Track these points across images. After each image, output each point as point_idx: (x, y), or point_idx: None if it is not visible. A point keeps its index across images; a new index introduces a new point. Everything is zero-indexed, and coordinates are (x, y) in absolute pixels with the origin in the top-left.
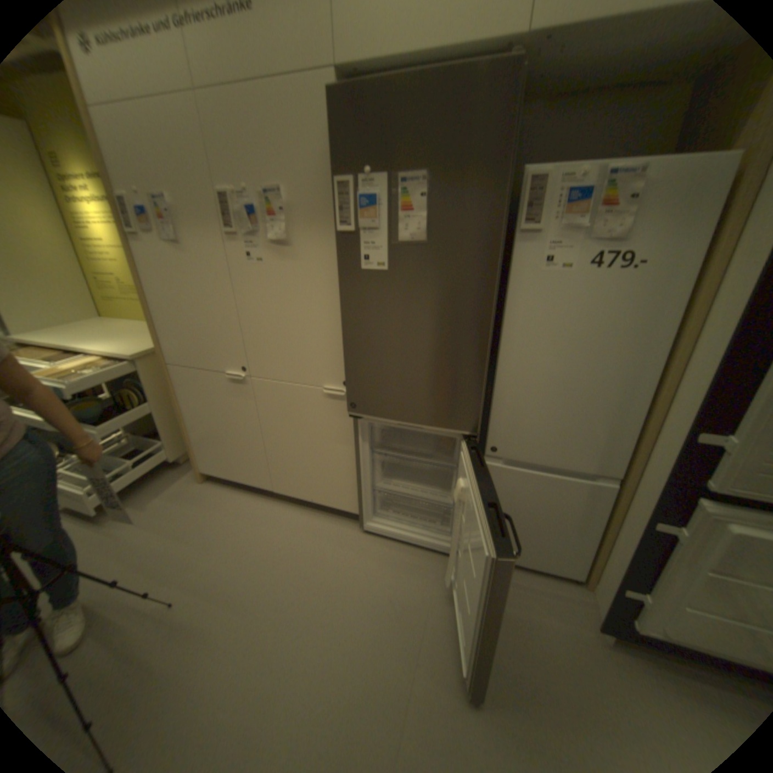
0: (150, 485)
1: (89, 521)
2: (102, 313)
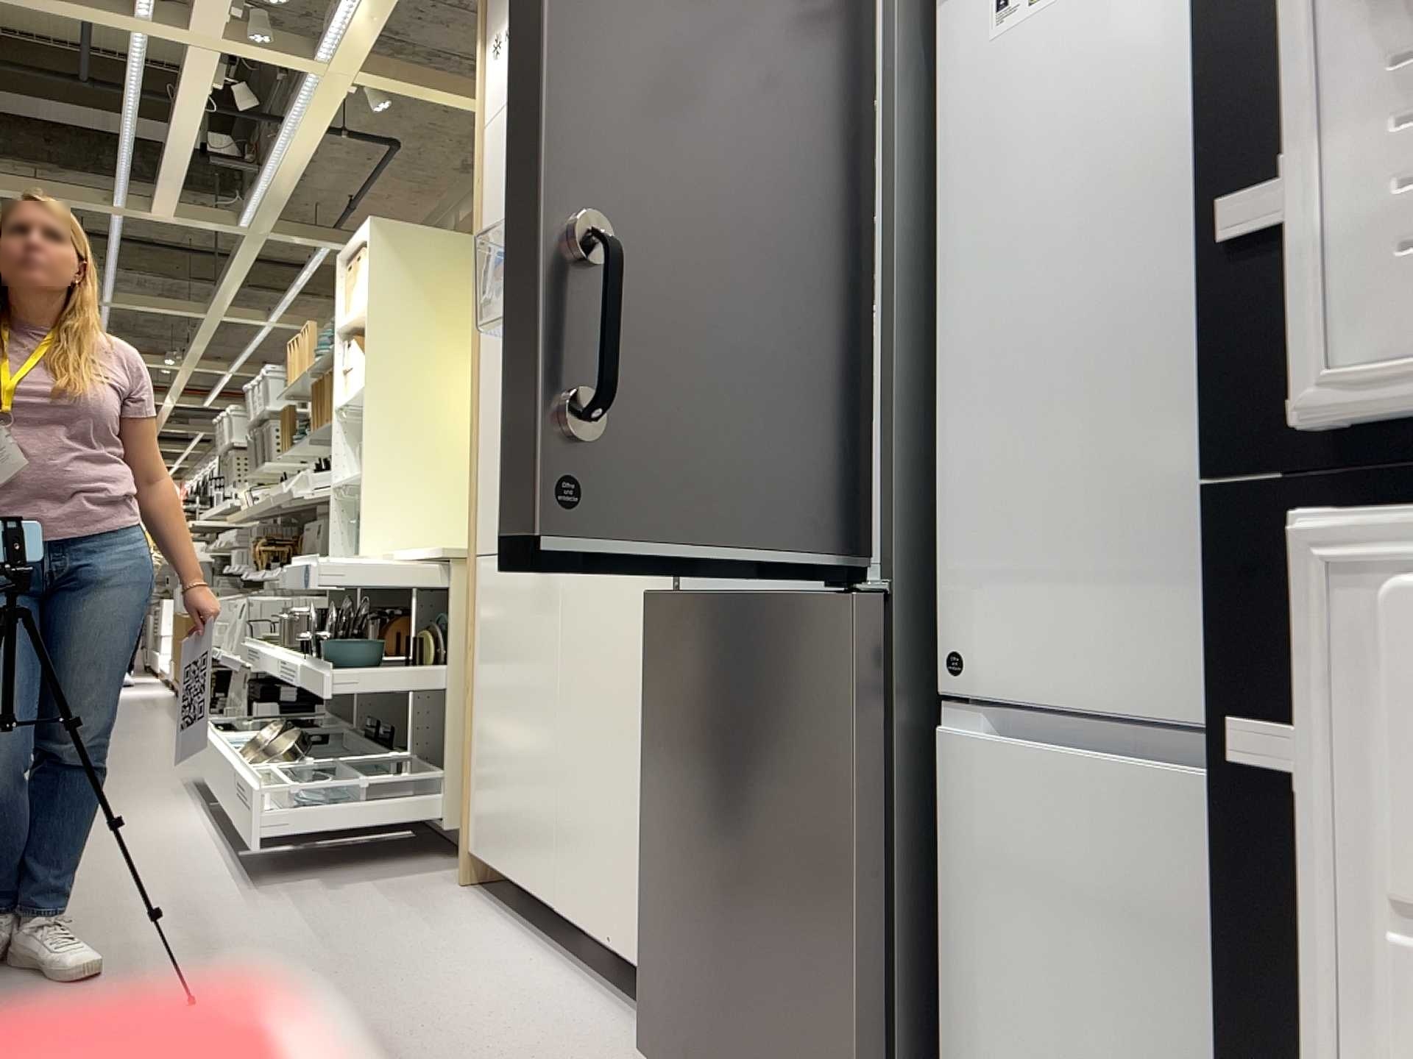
0: (387, 864)
1: (252, 877)
2: None
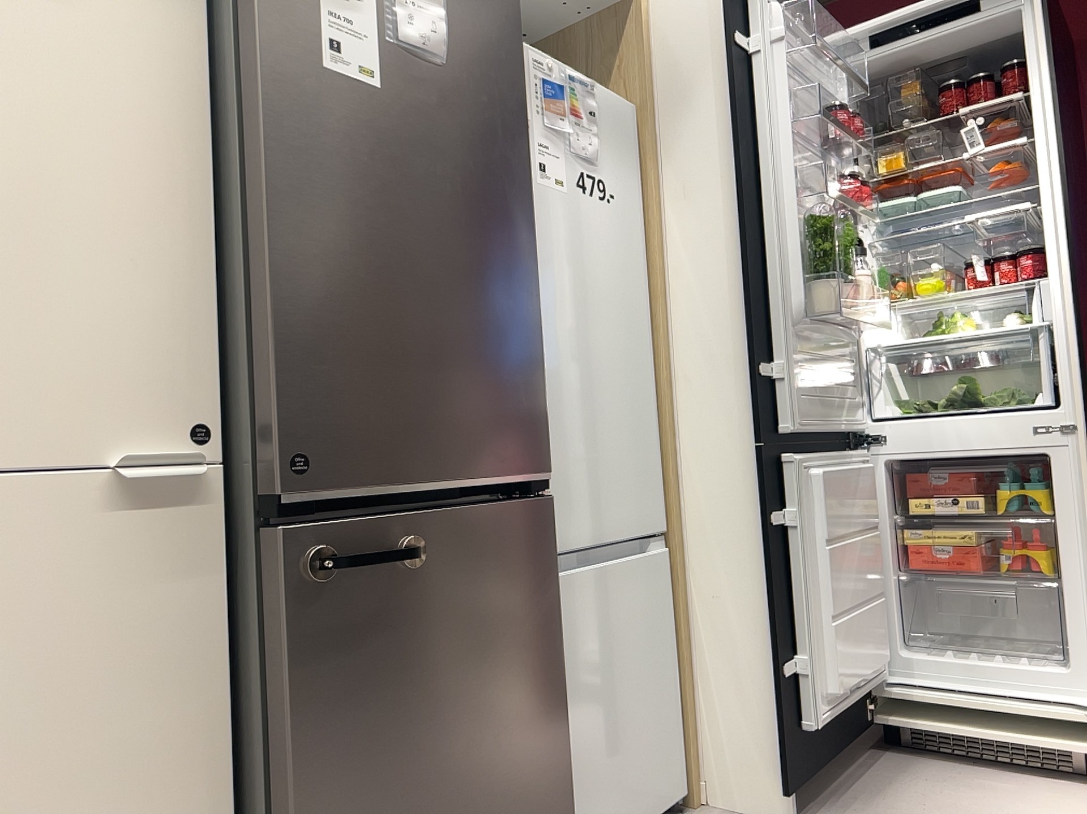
0: None
1: None
2: None
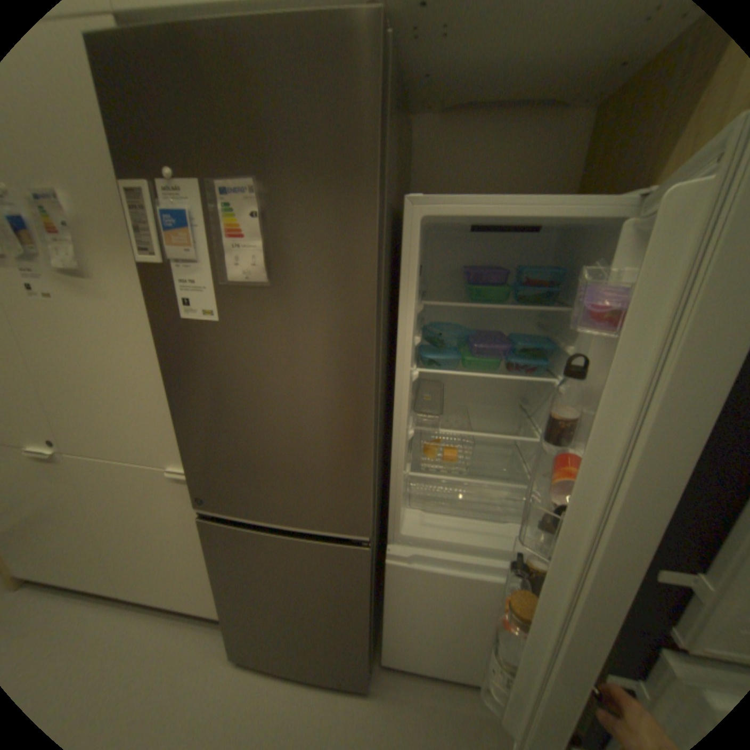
0: None
1: None
2: None
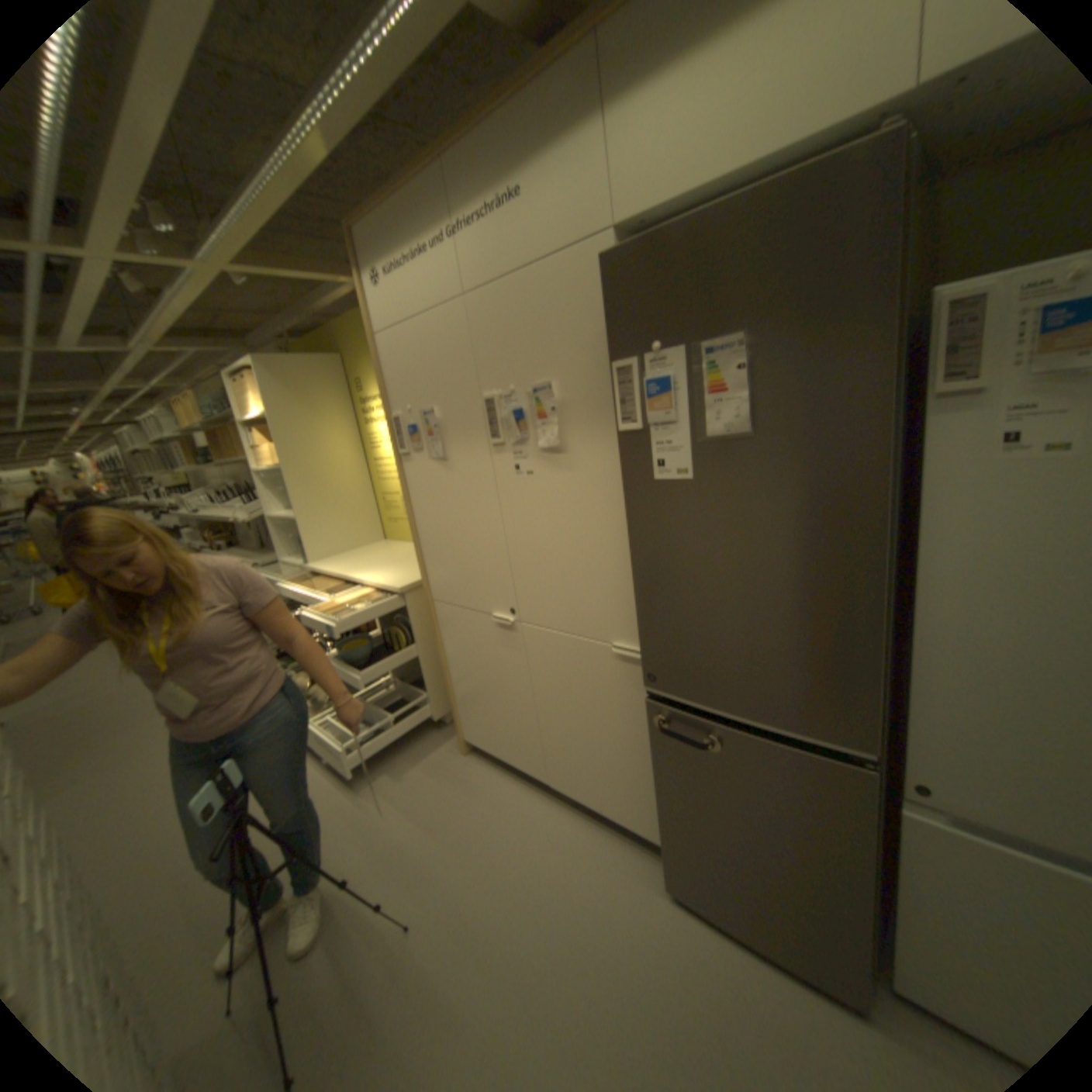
0: (411, 748)
1: (346, 785)
2: (388, 535)
